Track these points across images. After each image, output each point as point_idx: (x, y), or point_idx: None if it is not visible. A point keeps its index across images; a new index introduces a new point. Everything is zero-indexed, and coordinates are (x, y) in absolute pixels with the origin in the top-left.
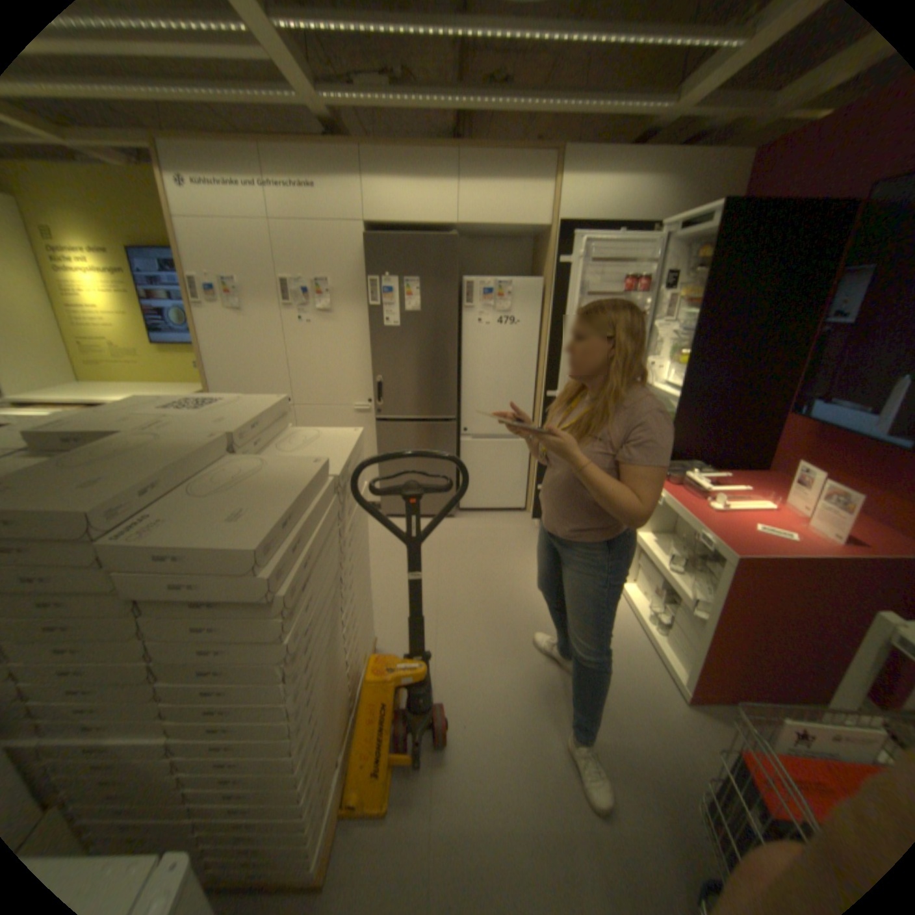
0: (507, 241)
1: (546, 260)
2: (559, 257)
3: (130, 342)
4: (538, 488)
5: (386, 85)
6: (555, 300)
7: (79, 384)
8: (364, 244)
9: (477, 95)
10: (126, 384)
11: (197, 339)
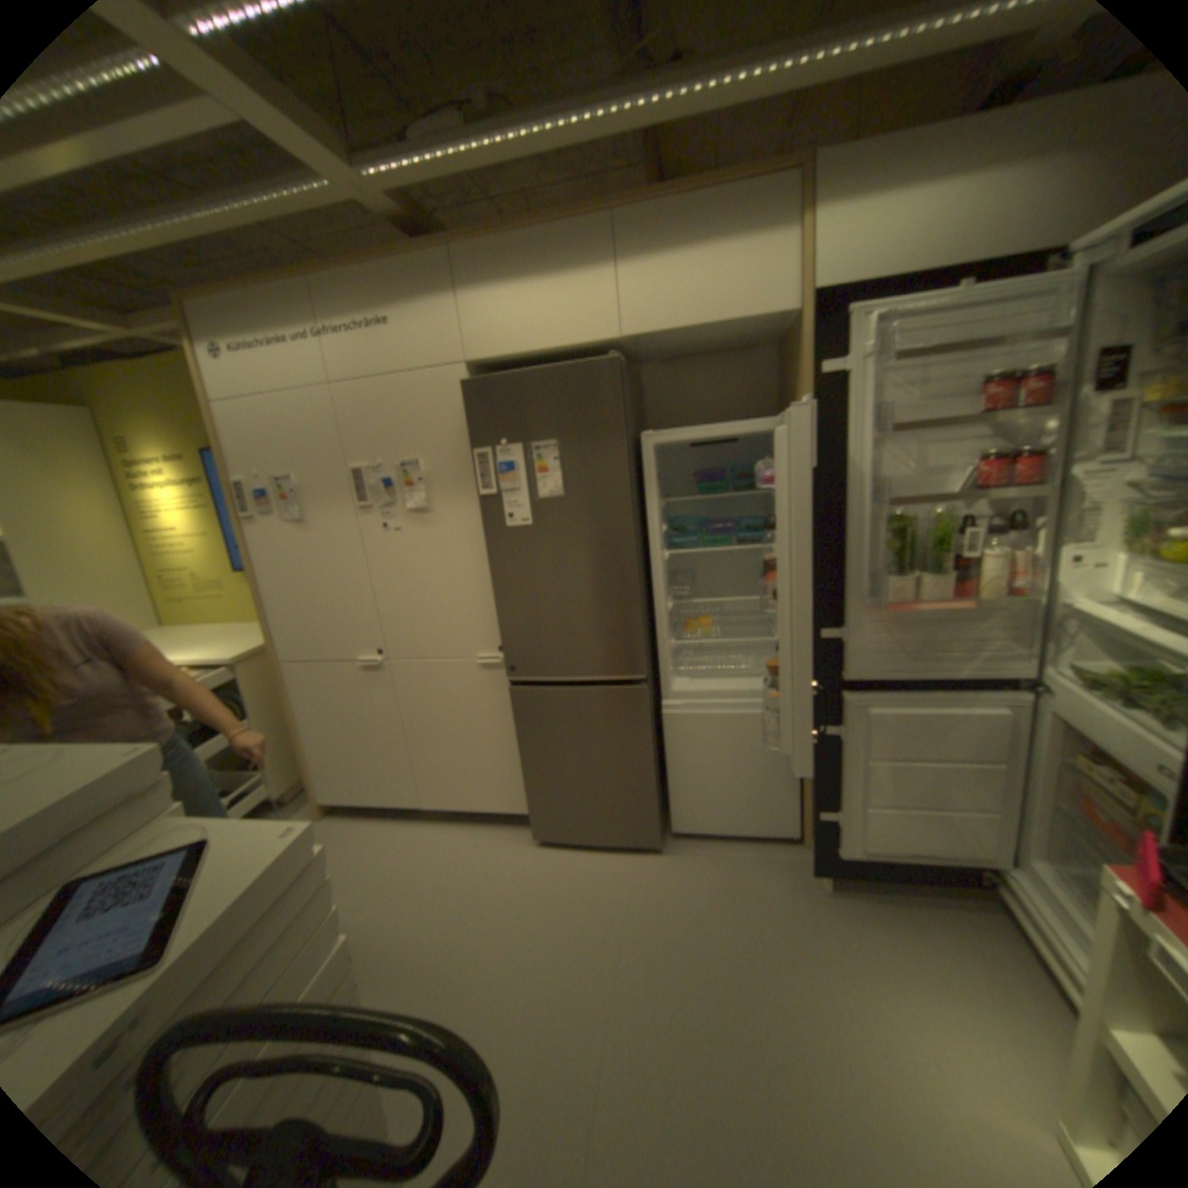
0: (730, 356)
1: (800, 374)
2: (823, 364)
3: (216, 571)
4: (824, 818)
5: (466, 129)
6: (824, 446)
7: (161, 630)
8: (465, 398)
9: (623, 98)
10: (211, 627)
11: (254, 570)
